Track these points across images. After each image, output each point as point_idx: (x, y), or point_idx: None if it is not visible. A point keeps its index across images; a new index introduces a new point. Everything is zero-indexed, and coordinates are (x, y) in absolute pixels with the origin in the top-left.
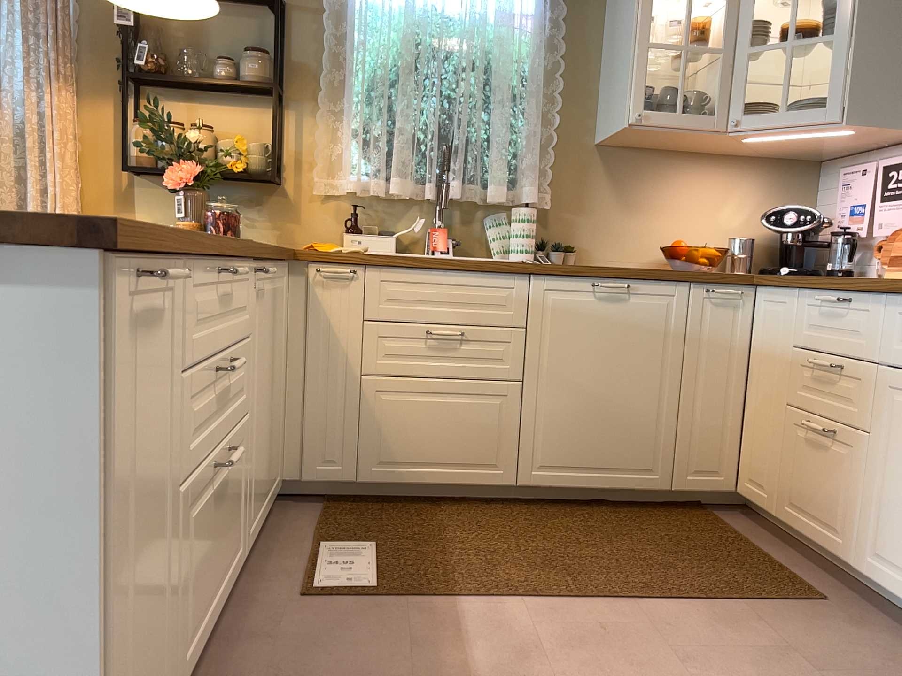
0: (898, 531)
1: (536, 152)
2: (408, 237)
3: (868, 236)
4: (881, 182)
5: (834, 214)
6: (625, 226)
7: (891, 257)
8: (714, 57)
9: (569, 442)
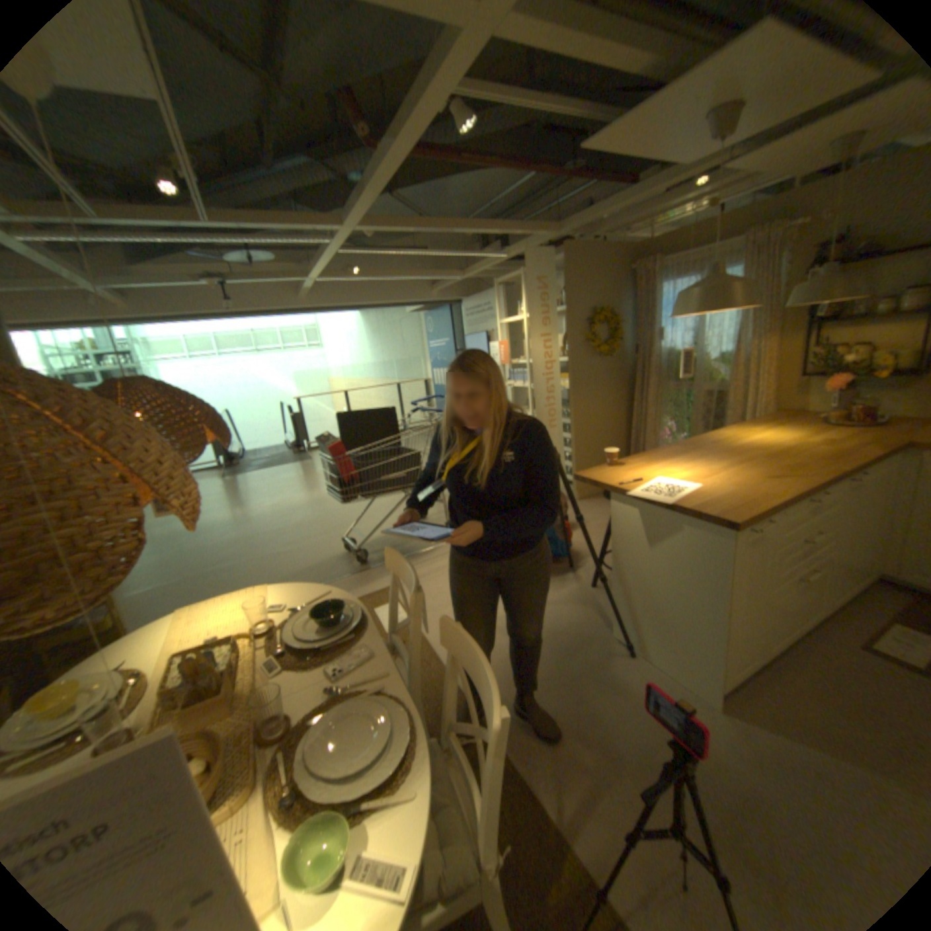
0: None
1: None
2: None
3: None
4: None
5: None
6: None
7: None
8: None
9: None
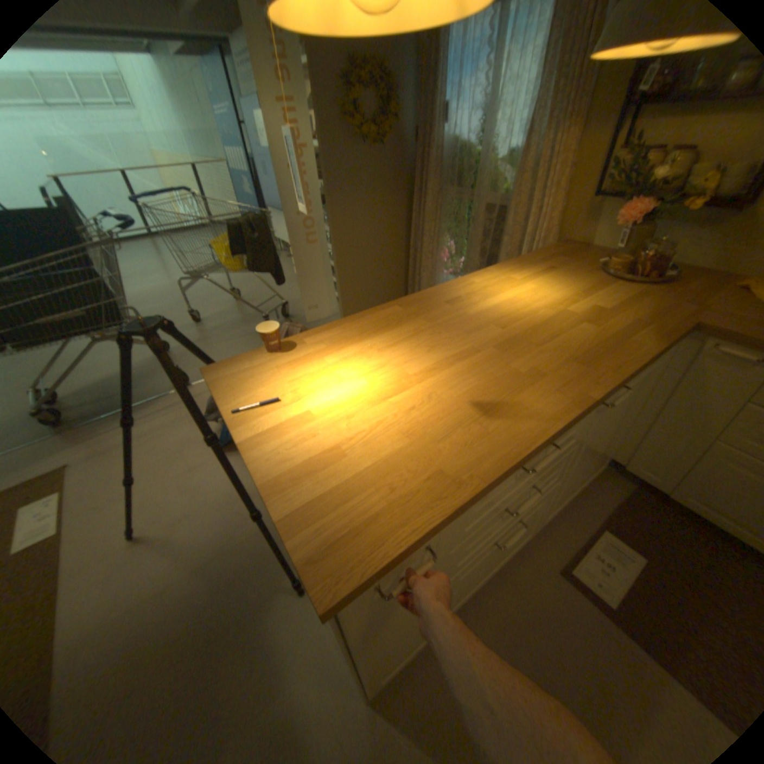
0: None
1: None
2: None
3: None
4: None
5: None
6: None
7: None
8: None
9: None
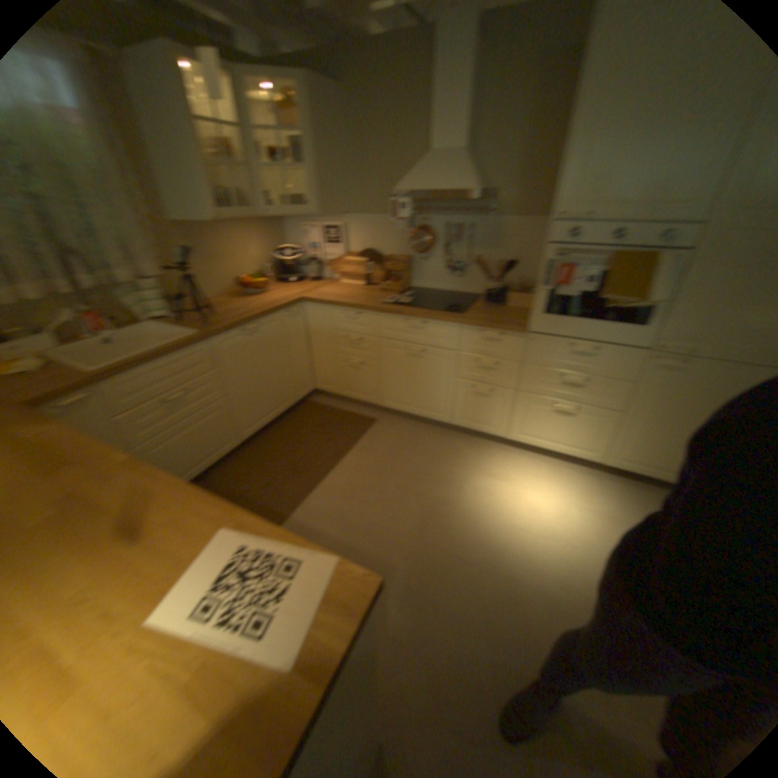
0: (398, 390)
1: (137, 234)
2: (62, 326)
3: (323, 256)
4: (326, 233)
5: (301, 243)
6: (210, 272)
7: (342, 271)
8: (236, 162)
9: (259, 409)
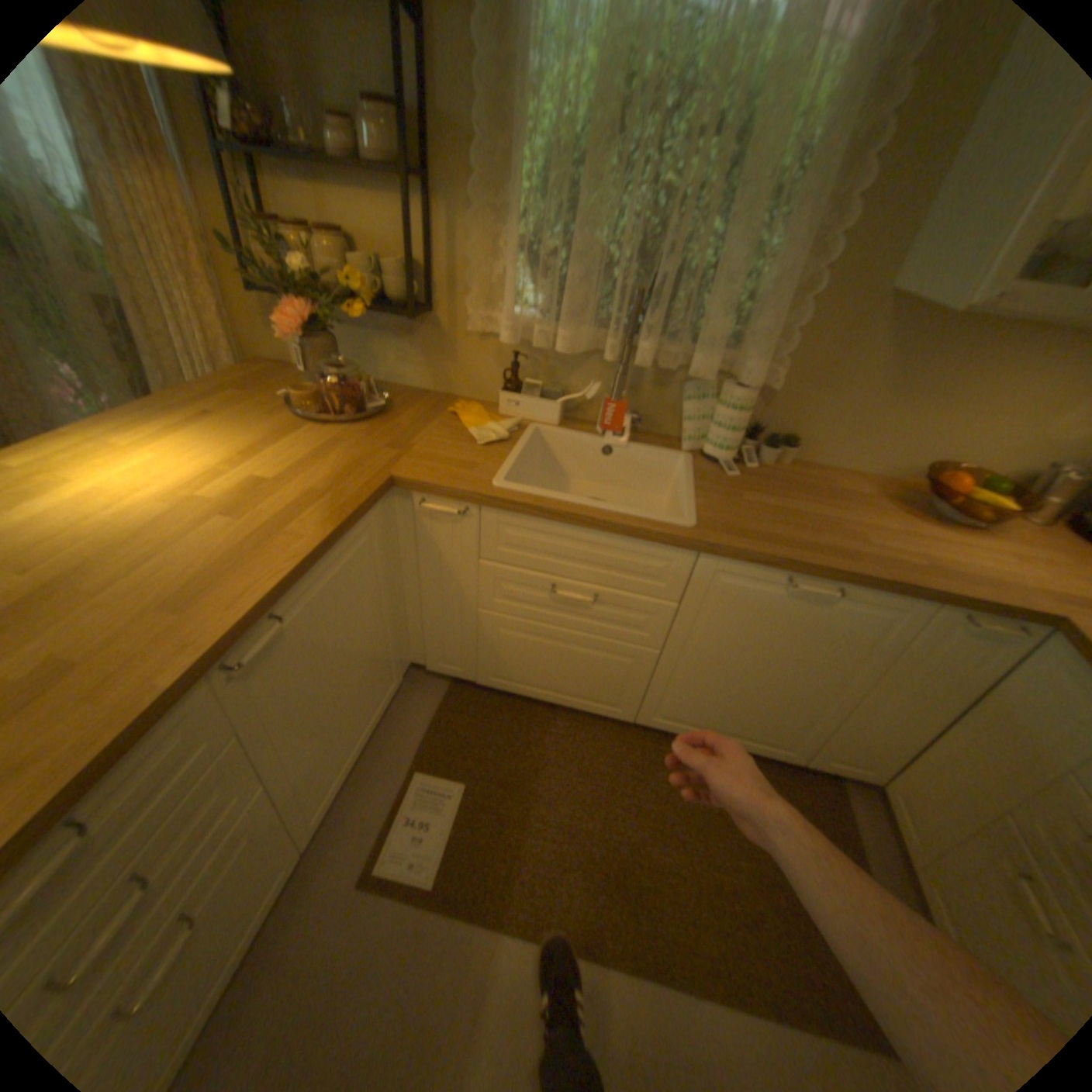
0: None
1: (787, 293)
2: (581, 396)
3: None
4: None
5: None
6: (886, 418)
7: None
8: None
9: (700, 708)
